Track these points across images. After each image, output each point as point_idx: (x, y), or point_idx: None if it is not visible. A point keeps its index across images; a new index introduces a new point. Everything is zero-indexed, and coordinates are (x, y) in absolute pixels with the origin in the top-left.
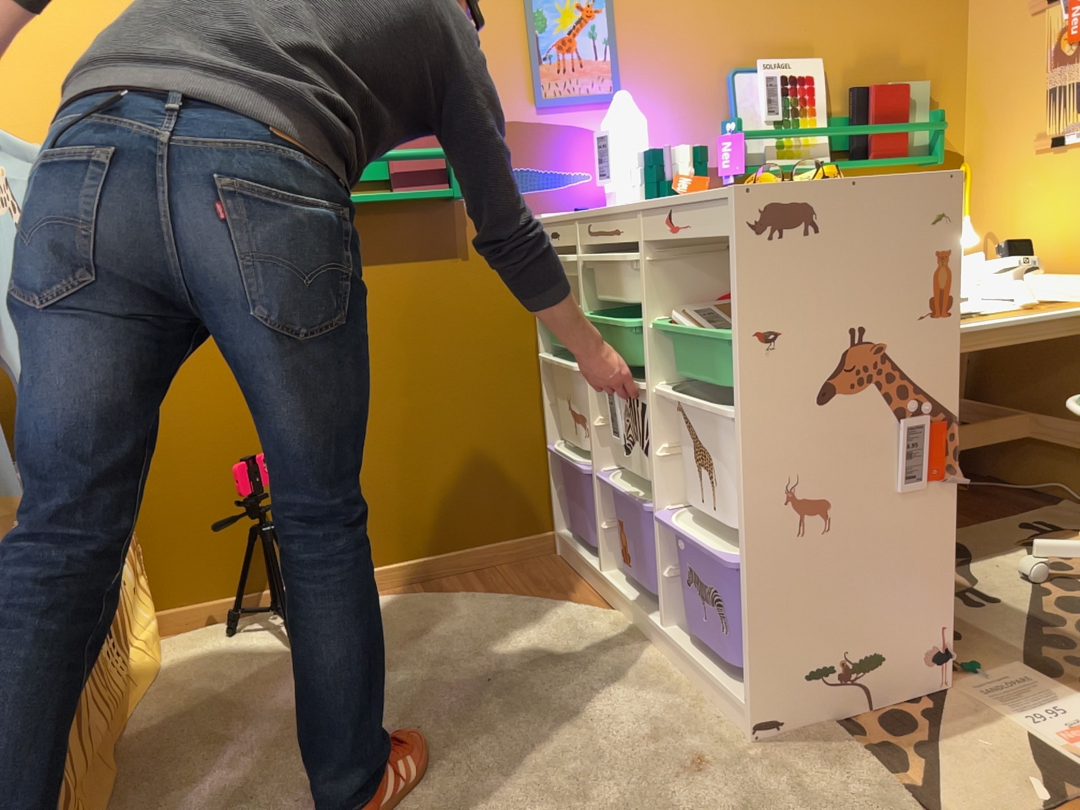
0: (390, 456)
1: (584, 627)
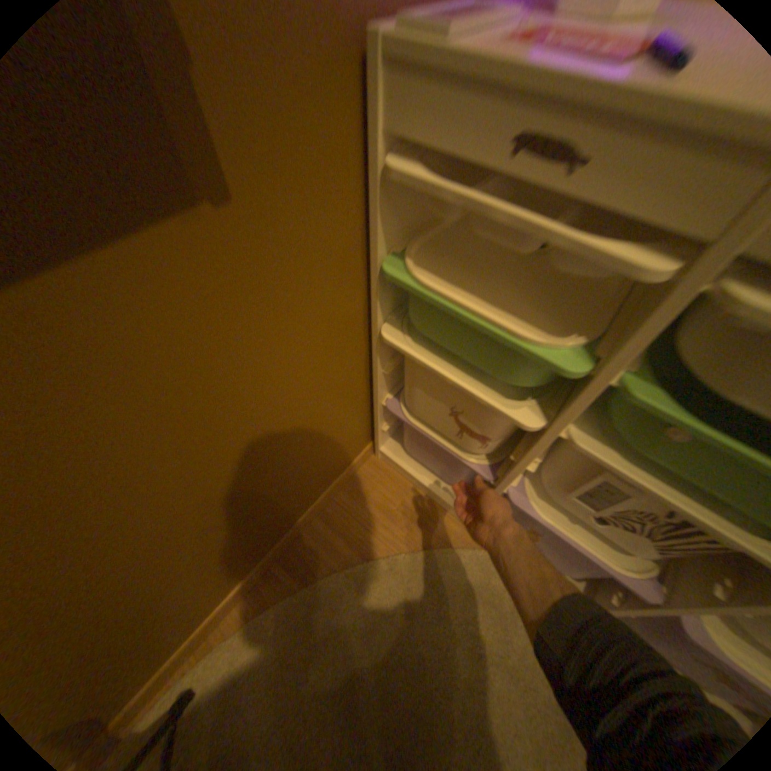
0: (206, 544)
1: (488, 590)
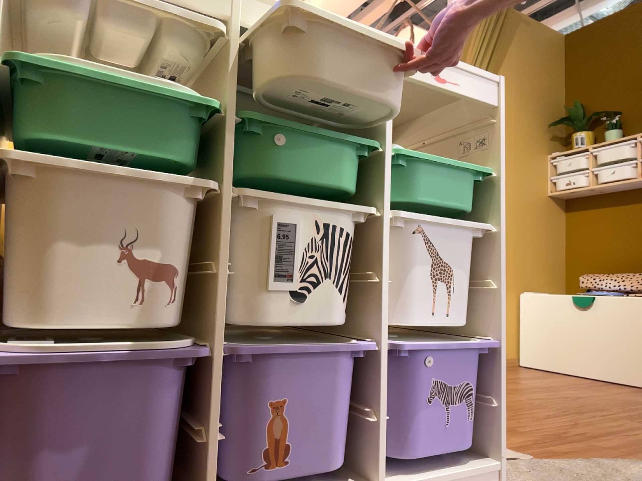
0: None
1: None
